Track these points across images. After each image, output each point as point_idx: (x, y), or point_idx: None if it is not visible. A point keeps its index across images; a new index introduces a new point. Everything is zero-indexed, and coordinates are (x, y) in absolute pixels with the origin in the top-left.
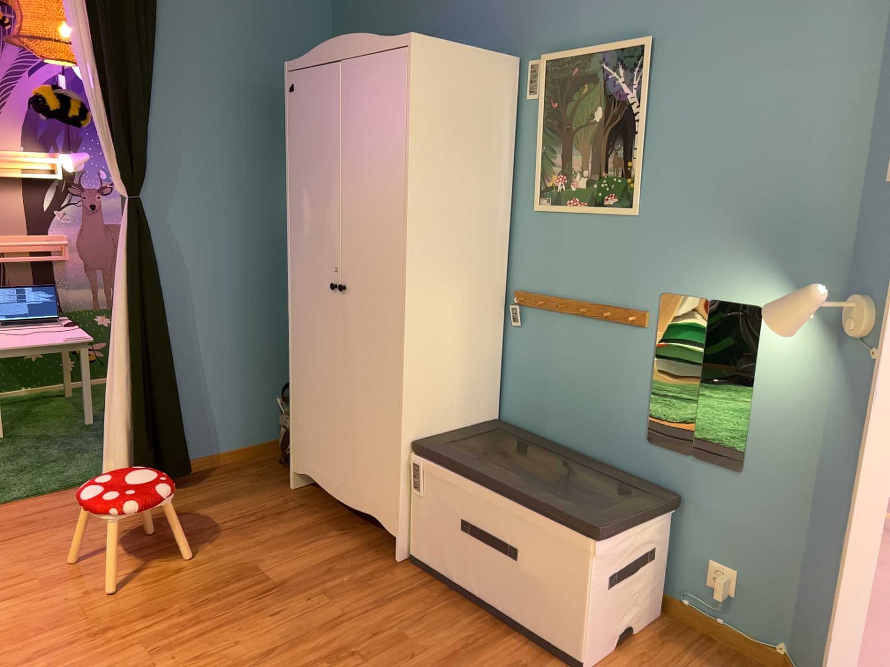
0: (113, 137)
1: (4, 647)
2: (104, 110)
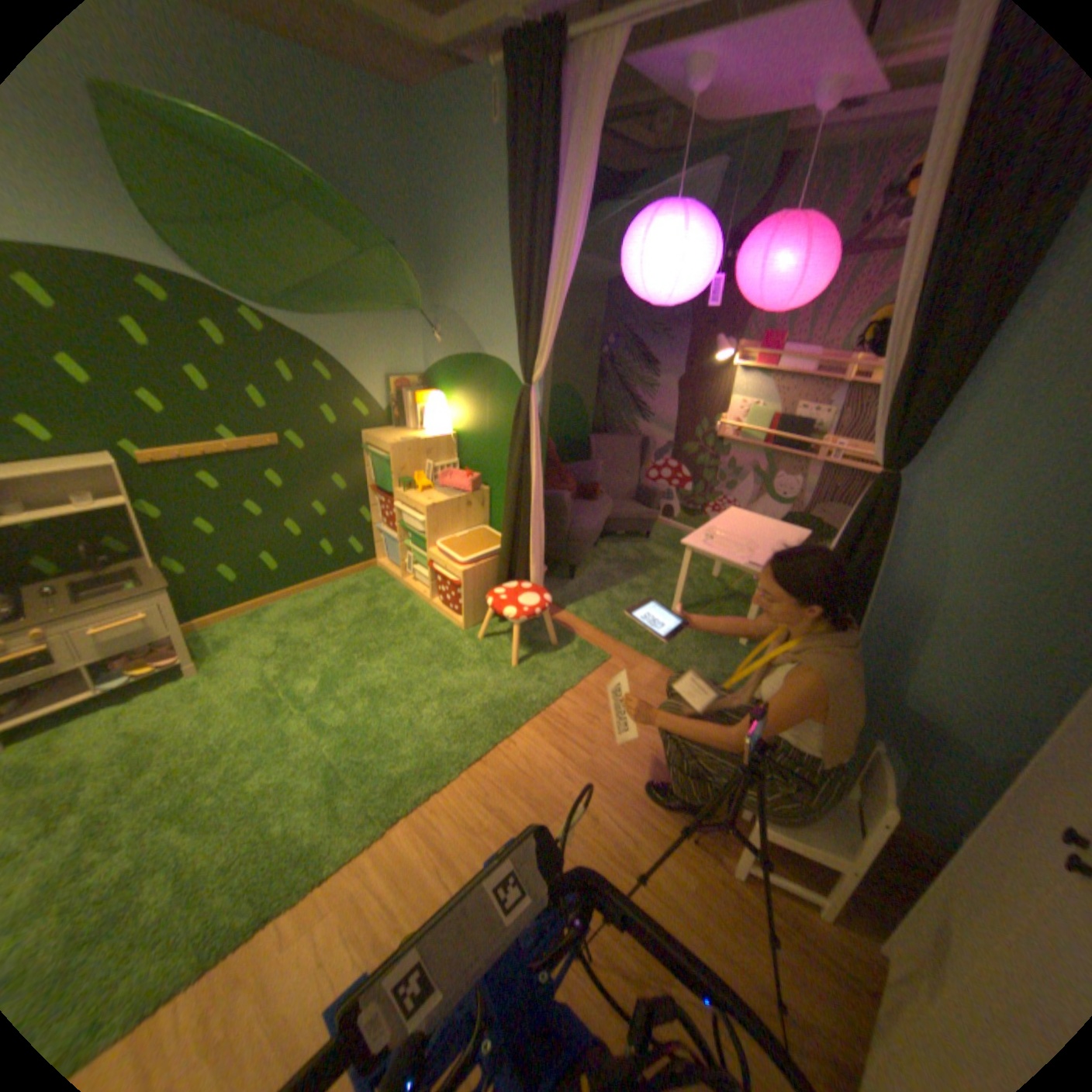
0: (901, 386)
1: (507, 788)
2: (907, 345)
